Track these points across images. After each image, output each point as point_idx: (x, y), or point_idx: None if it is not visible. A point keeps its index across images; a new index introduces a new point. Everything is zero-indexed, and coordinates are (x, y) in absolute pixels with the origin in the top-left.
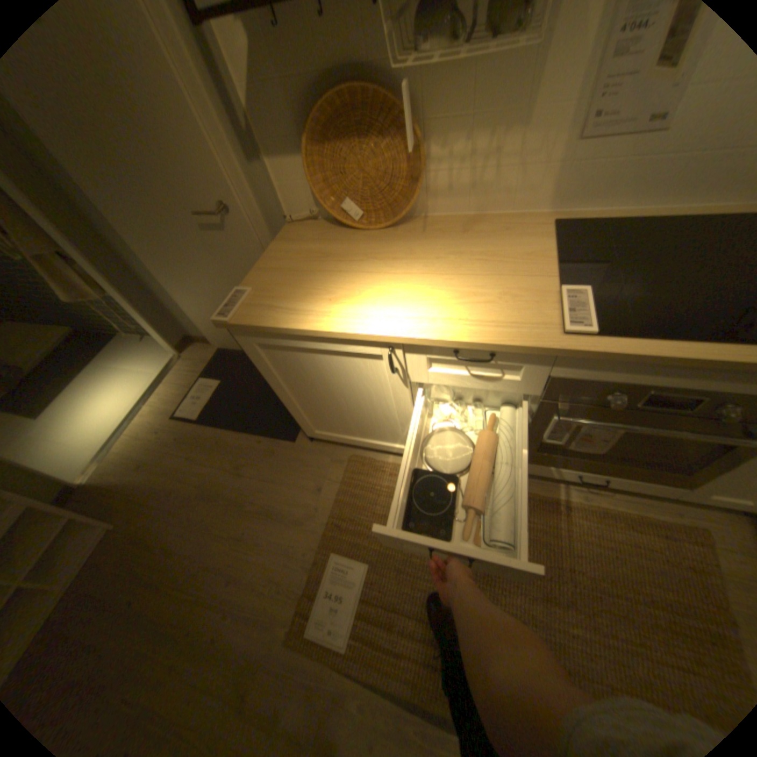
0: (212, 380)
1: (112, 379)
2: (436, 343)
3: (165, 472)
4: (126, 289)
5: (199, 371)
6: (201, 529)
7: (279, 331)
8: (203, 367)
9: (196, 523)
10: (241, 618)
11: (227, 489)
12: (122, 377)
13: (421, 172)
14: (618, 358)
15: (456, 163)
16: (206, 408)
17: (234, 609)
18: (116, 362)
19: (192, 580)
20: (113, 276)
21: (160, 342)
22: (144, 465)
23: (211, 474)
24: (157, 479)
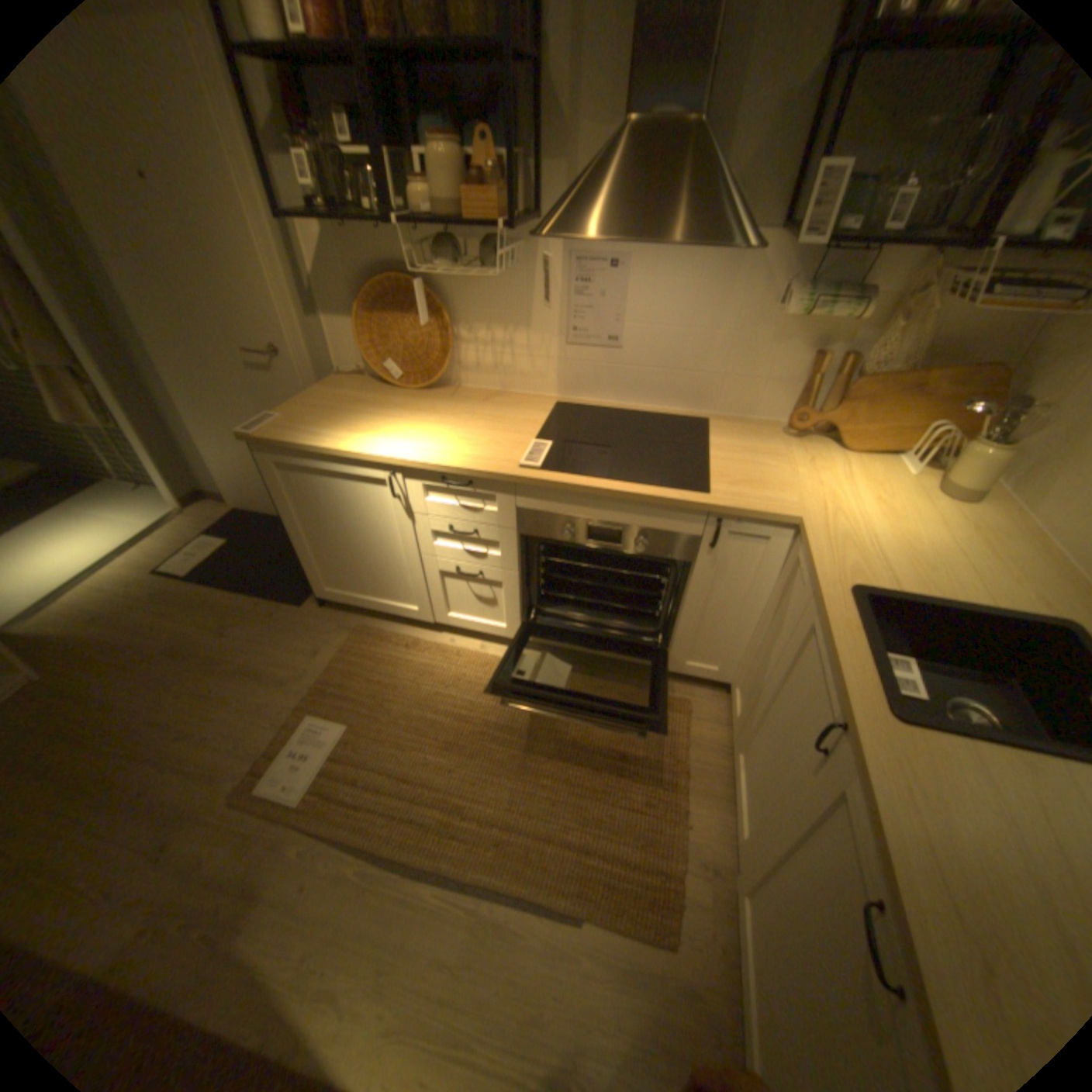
0: (215, 539)
1: (82, 527)
2: (425, 469)
3: (125, 627)
4: (136, 423)
5: (201, 529)
6: (157, 686)
7: (295, 450)
8: (208, 525)
9: (151, 680)
10: (181, 773)
11: (202, 648)
12: (96, 526)
13: (449, 348)
14: (552, 488)
15: (480, 347)
16: (200, 566)
17: (175, 765)
18: (92, 509)
19: (130, 736)
20: (126, 406)
21: (159, 495)
22: (100, 619)
23: (186, 632)
24: (112, 634)
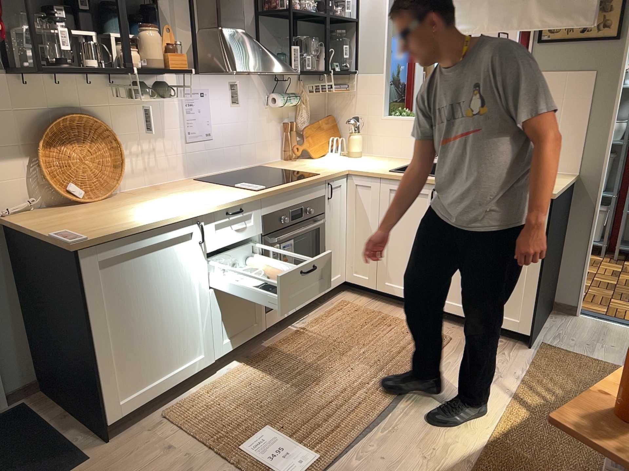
0: None
1: None
2: (218, 211)
3: None
4: None
5: None
6: None
7: (127, 236)
8: None
9: None
10: None
11: None
12: None
13: (124, 161)
14: (277, 194)
15: (134, 158)
16: None
17: None
18: None
19: None
20: None
21: None
22: None
23: None
24: None
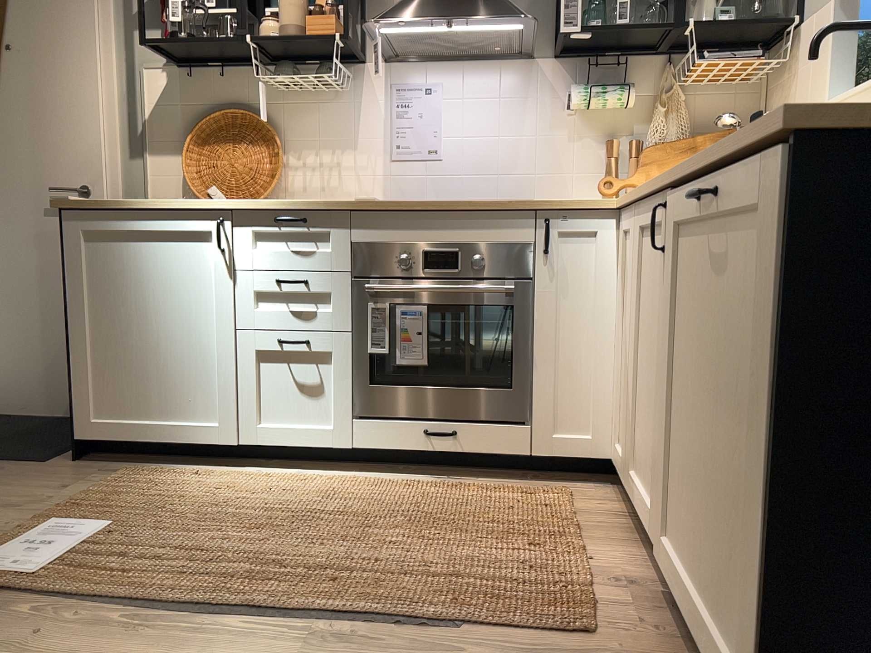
0: None
1: None
2: (259, 211)
3: None
4: None
5: None
6: None
7: (117, 210)
8: None
9: None
10: None
11: None
12: None
13: (278, 168)
14: (388, 211)
15: (307, 172)
16: None
17: None
18: None
19: None
20: None
21: None
22: None
23: None
24: None
